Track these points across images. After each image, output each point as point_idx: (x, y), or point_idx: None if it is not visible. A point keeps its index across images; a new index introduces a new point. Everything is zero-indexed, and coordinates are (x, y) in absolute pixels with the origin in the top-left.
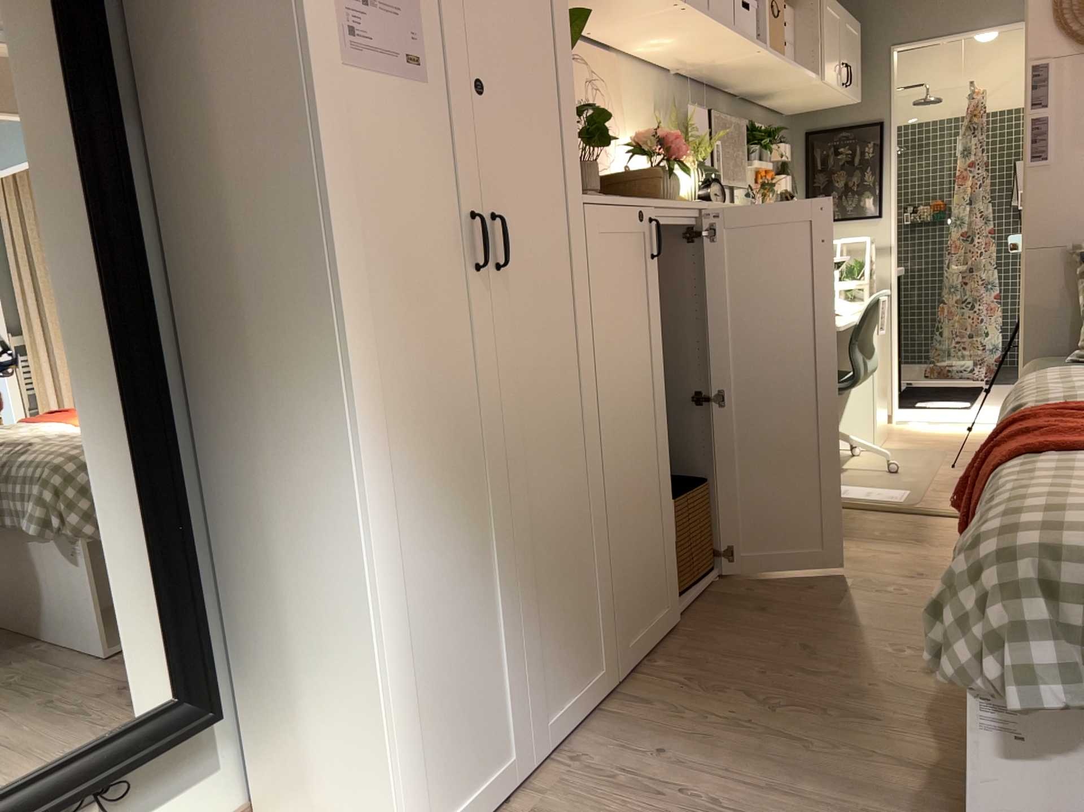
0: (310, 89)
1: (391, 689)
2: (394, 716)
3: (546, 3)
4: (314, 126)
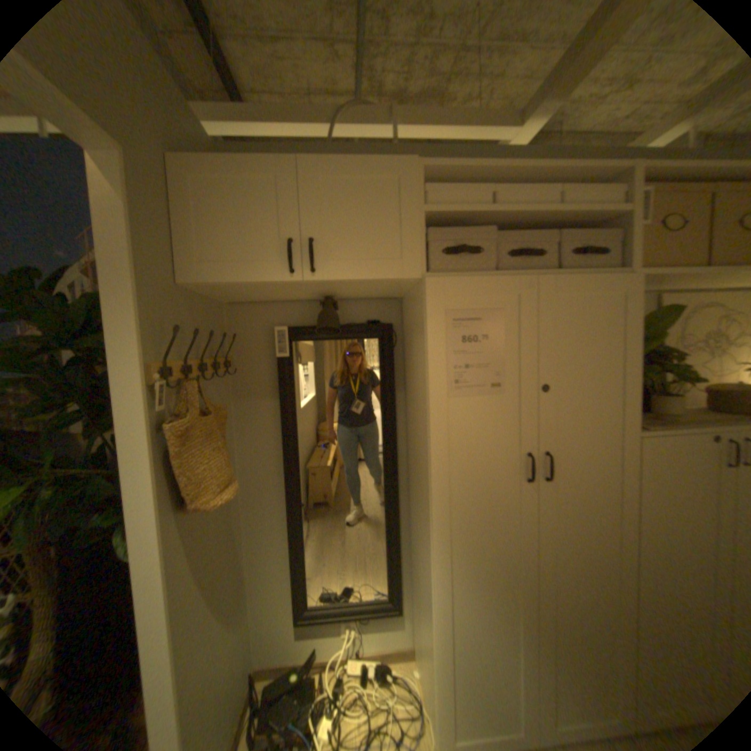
0: (430, 414)
1: (443, 669)
2: (443, 681)
3: (630, 320)
4: (431, 429)
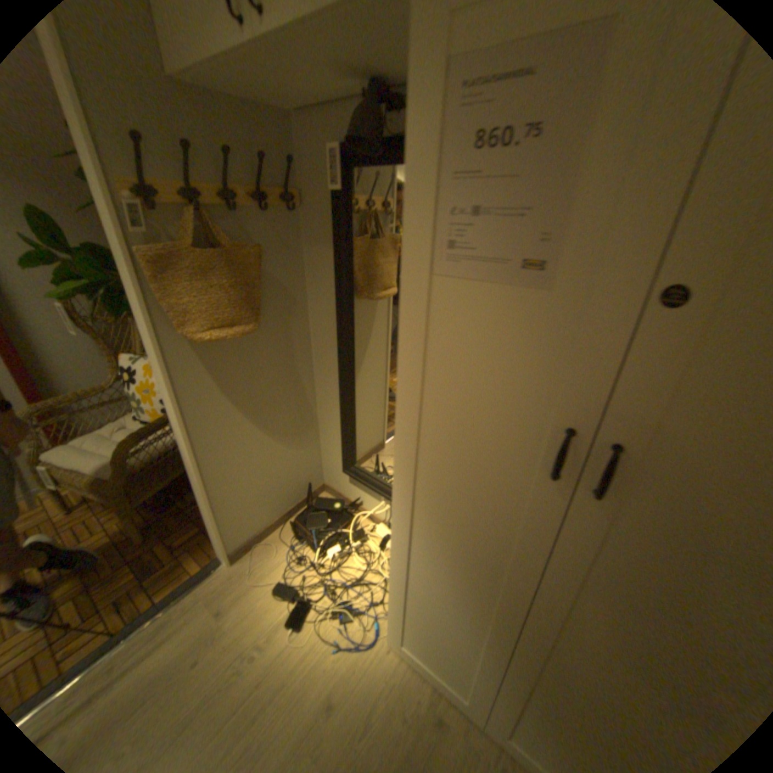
0: (401, 298)
1: (395, 590)
2: (394, 599)
3: None
4: (400, 323)
